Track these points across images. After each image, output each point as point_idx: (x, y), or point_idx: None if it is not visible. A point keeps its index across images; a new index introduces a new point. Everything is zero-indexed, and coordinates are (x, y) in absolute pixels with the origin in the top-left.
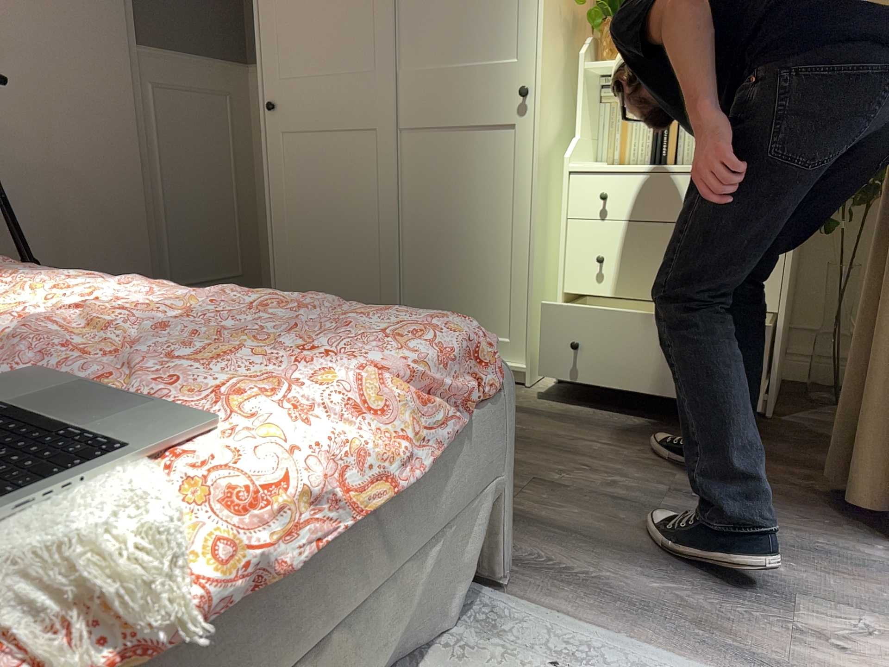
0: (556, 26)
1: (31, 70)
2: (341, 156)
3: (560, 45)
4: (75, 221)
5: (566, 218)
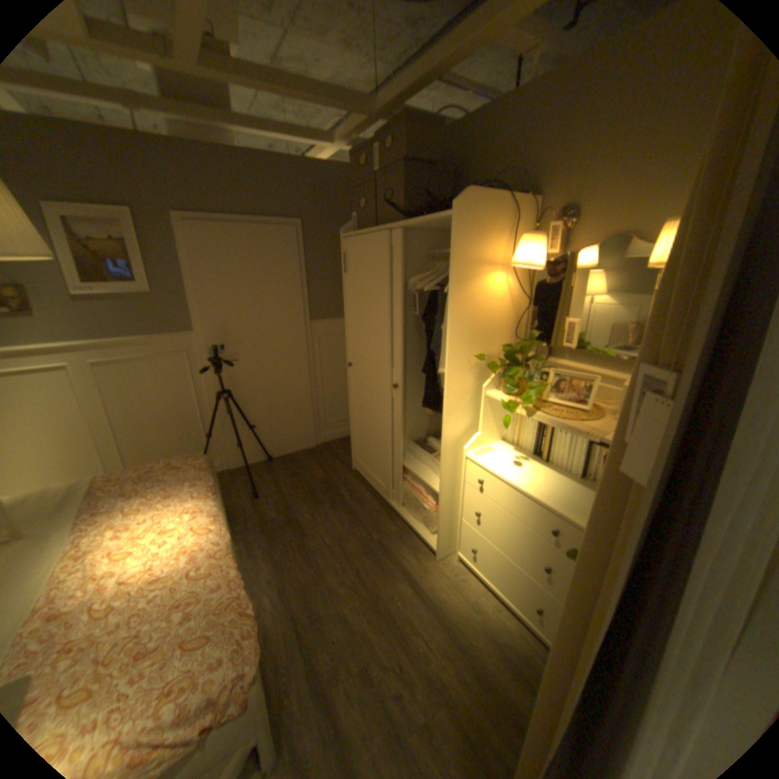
0: (463, 372)
1: (256, 344)
2: (372, 400)
3: (470, 379)
4: (275, 403)
5: (464, 480)
